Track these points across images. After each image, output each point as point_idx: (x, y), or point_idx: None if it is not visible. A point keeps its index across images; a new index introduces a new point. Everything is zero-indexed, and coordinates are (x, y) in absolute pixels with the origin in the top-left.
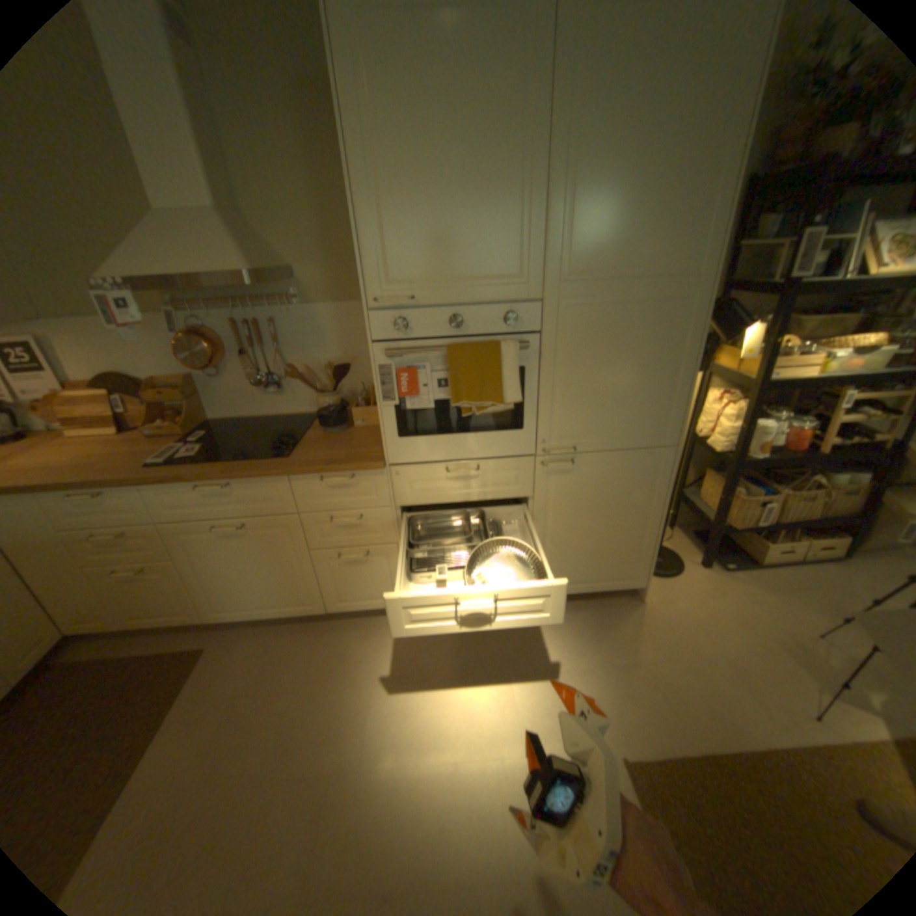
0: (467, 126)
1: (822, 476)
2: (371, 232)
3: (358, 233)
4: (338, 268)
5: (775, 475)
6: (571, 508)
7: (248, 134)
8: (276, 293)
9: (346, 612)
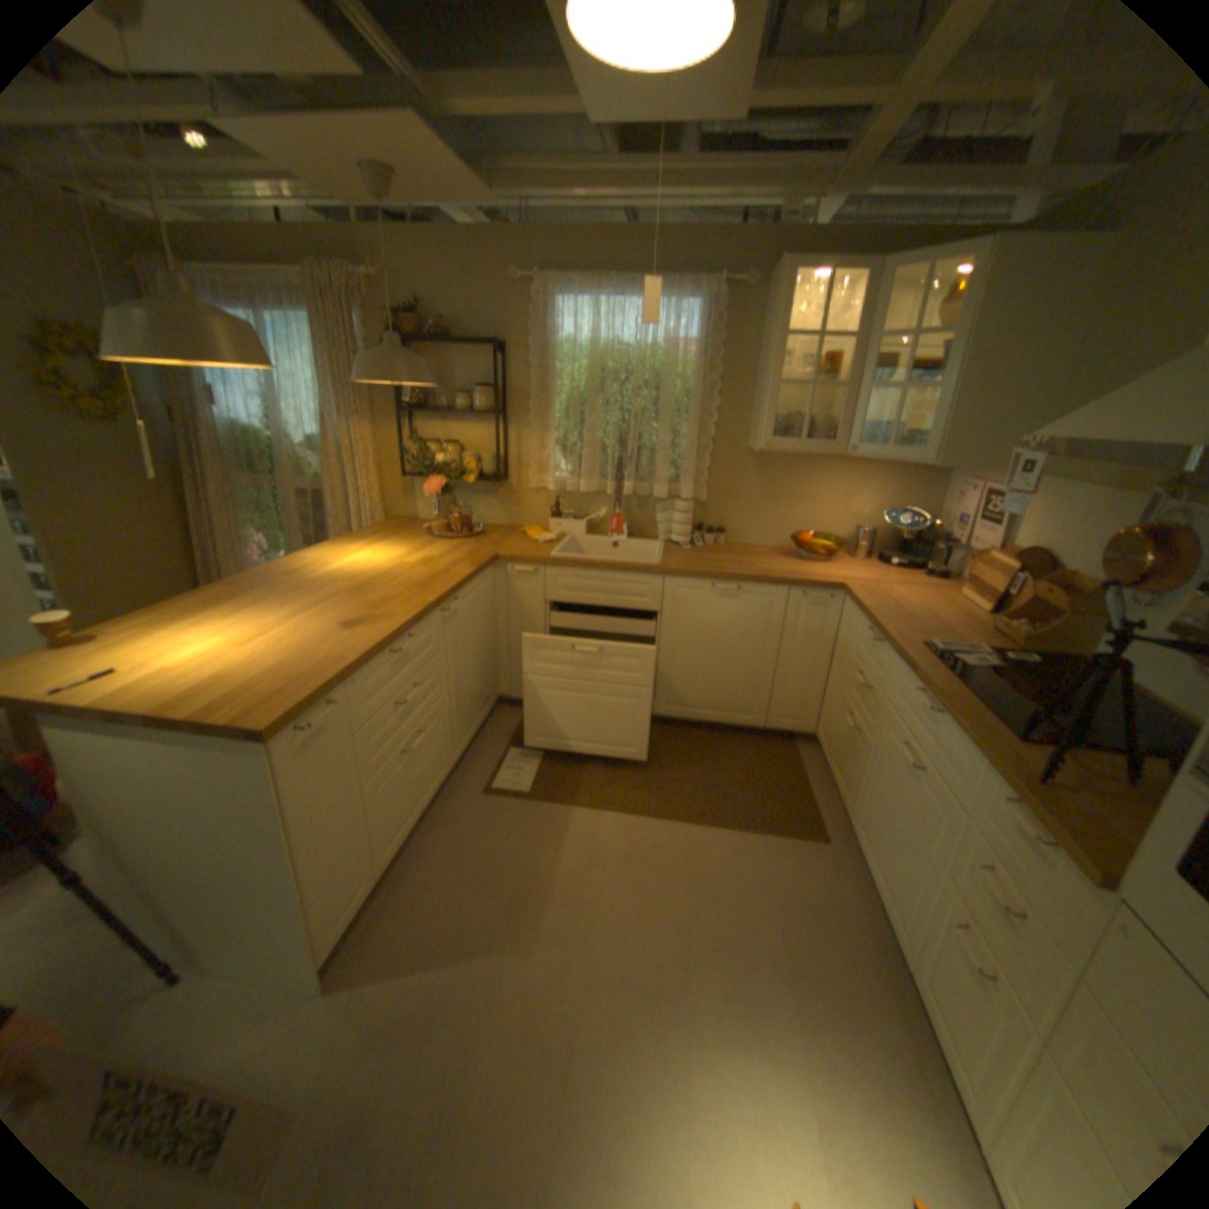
0: None
1: None
2: None
3: None
4: None
5: None
6: None
7: None
8: None
9: (926, 1012)
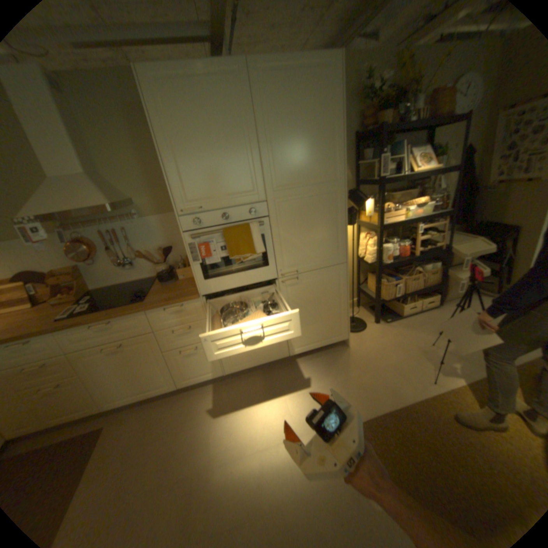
0: (215, 124)
1: (420, 267)
2: (175, 177)
3: (167, 178)
4: (158, 195)
5: (400, 270)
6: (301, 302)
7: (98, 132)
8: (124, 212)
9: (189, 385)
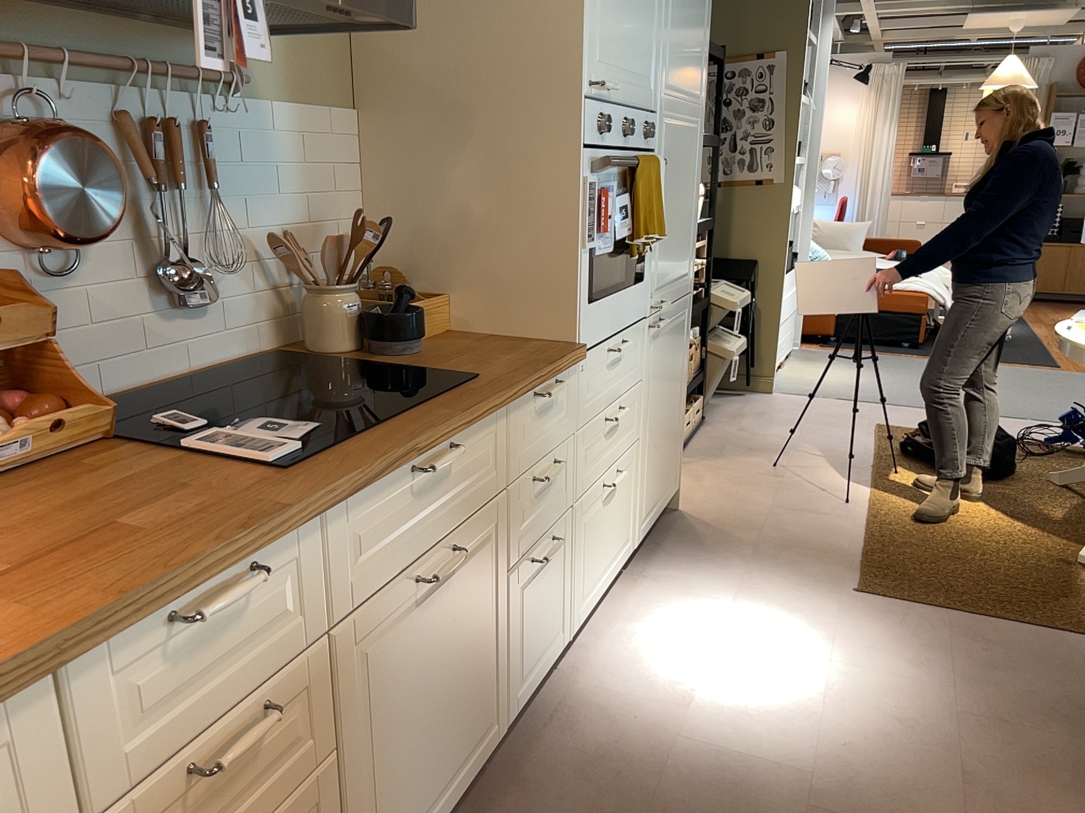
0: None
1: None
2: None
3: None
4: (303, 36)
5: None
6: (658, 387)
7: None
8: None
9: (522, 704)
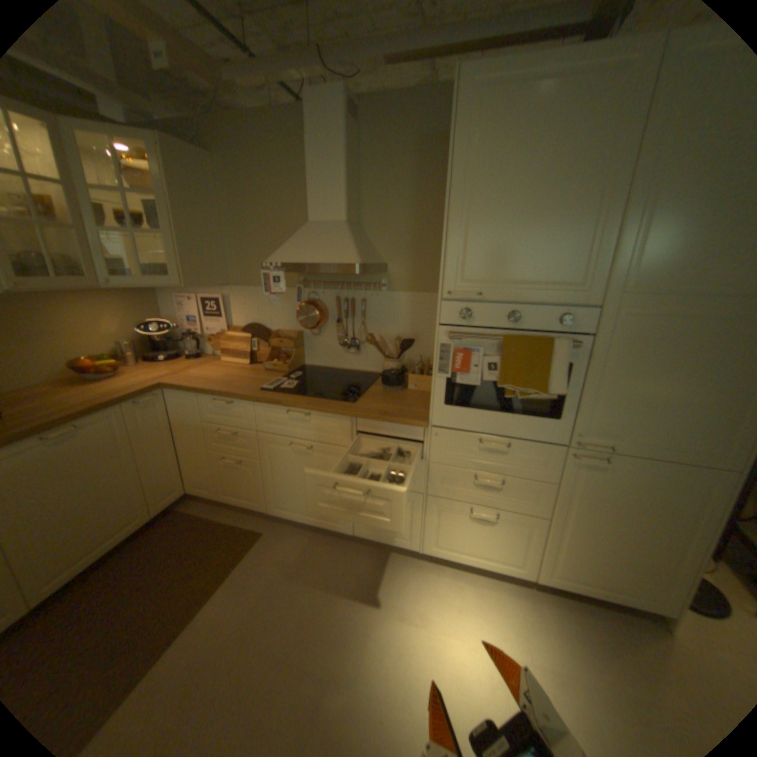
0: (555, 161)
1: None
2: (456, 241)
3: (446, 241)
4: (420, 266)
5: None
6: (599, 507)
7: (378, 173)
8: (371, 281)
9: (369, 540)
